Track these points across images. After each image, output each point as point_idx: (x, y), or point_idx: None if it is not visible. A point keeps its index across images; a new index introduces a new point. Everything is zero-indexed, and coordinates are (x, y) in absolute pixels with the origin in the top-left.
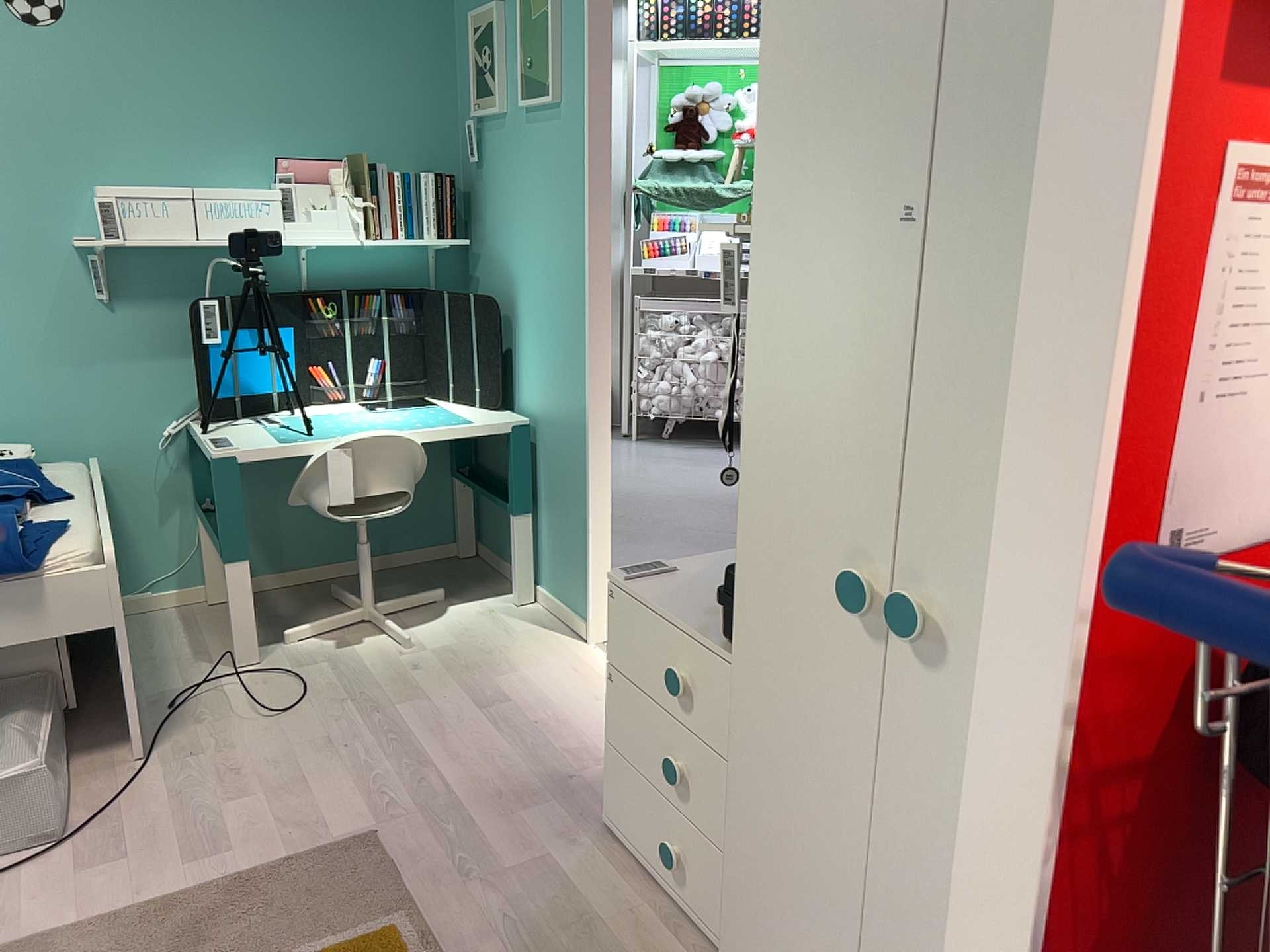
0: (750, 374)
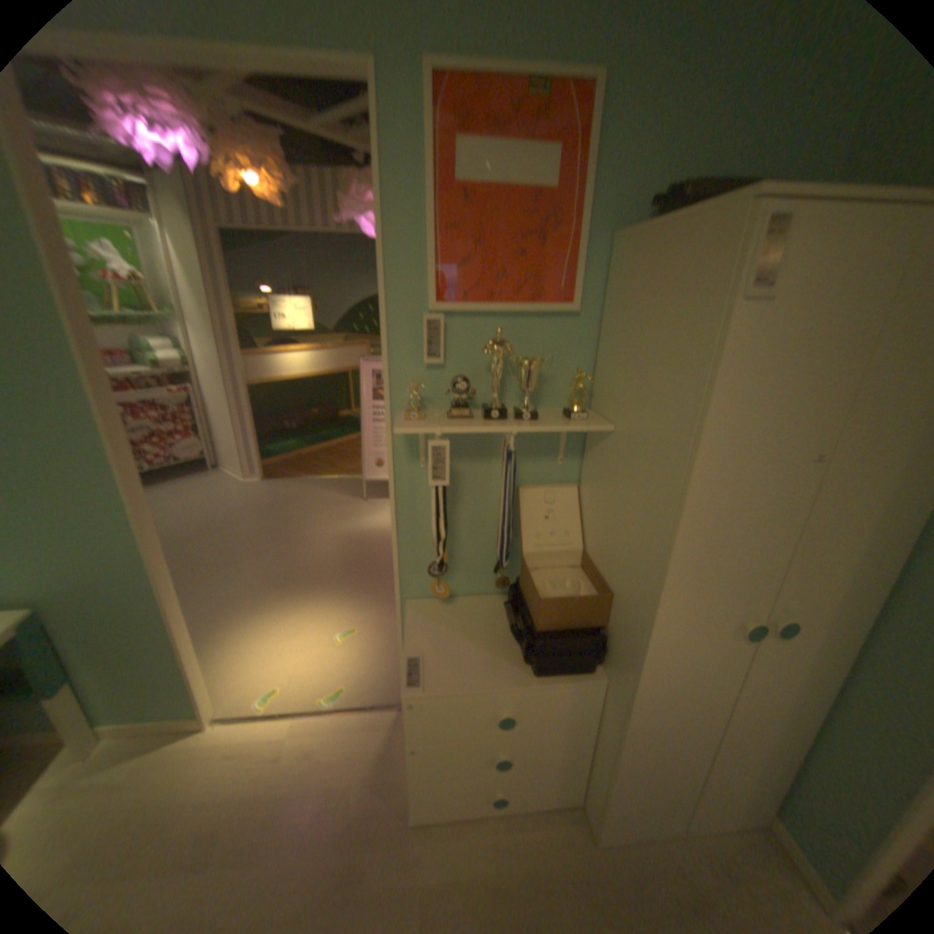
0: (677, 554)
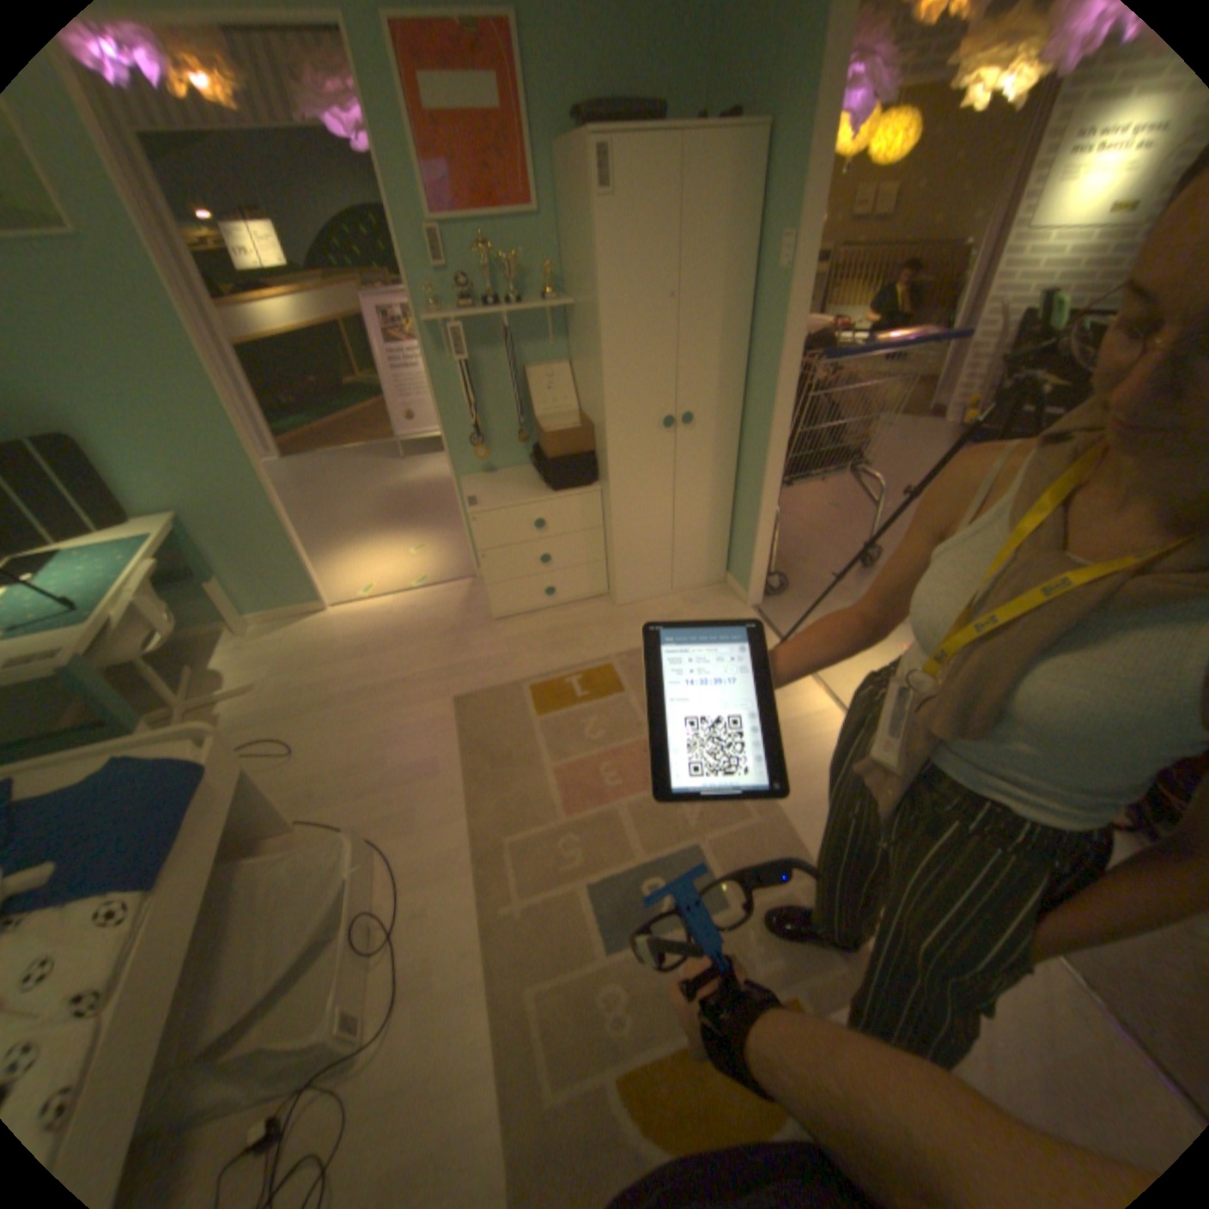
0: (604, 371)
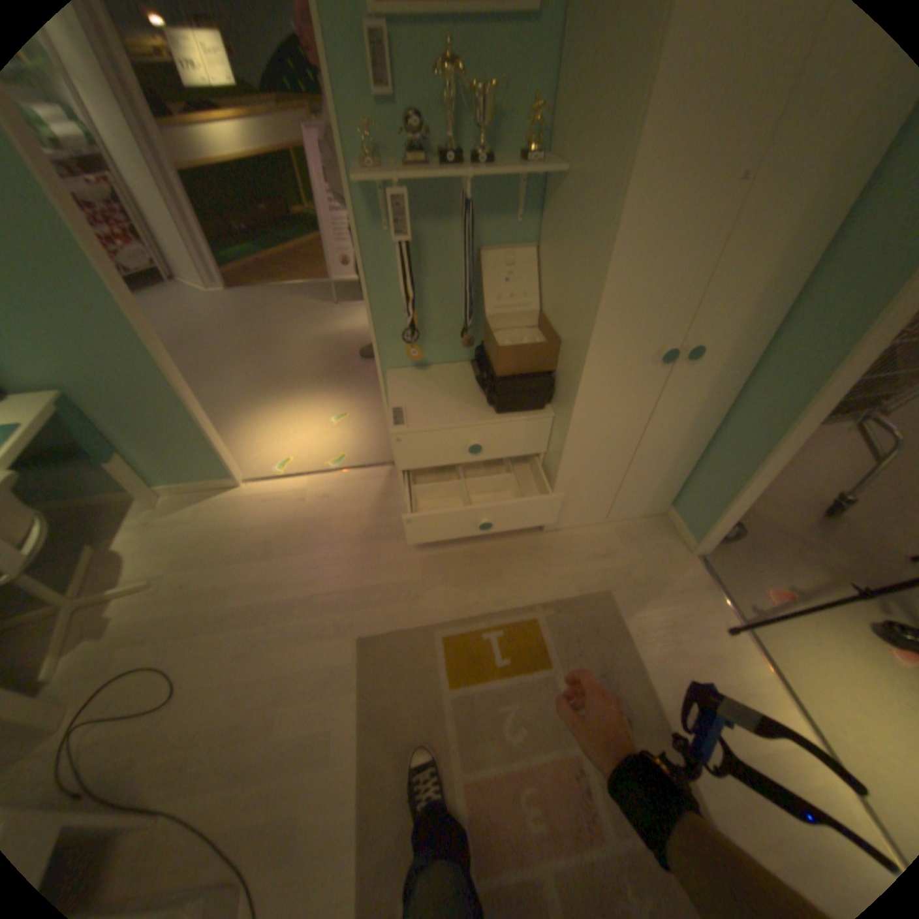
0: (608, 285)
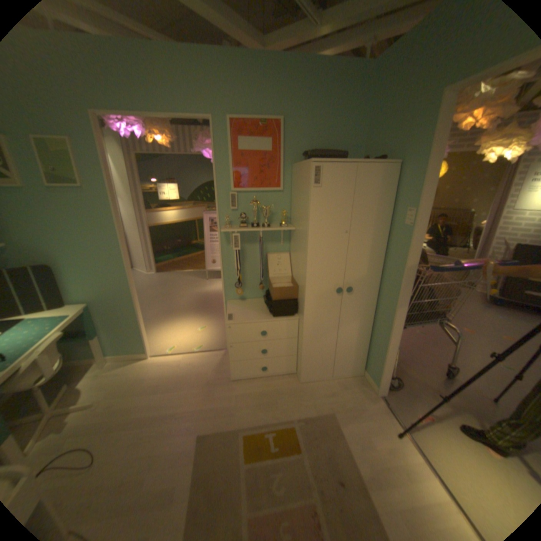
0: (308, 263)
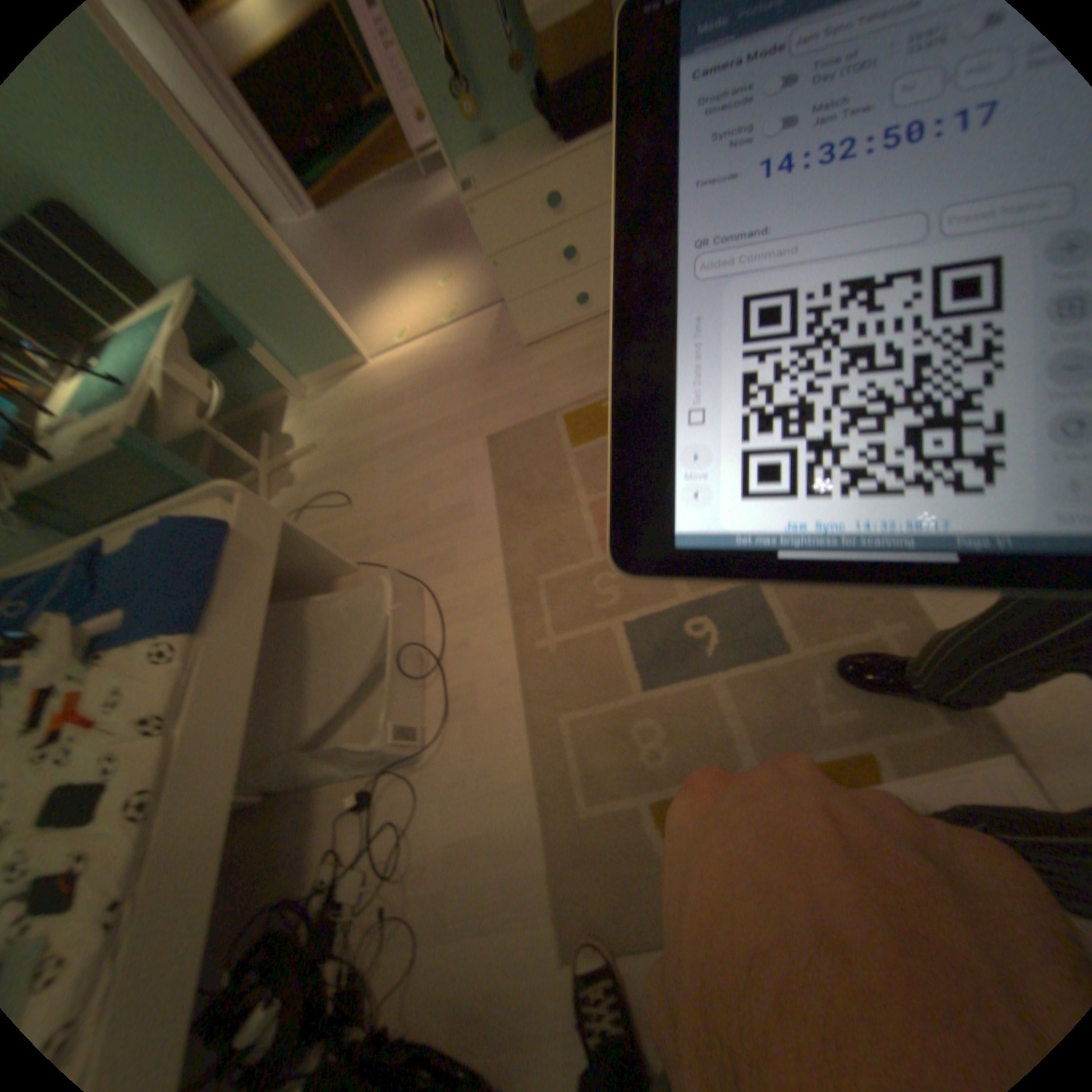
0: None
